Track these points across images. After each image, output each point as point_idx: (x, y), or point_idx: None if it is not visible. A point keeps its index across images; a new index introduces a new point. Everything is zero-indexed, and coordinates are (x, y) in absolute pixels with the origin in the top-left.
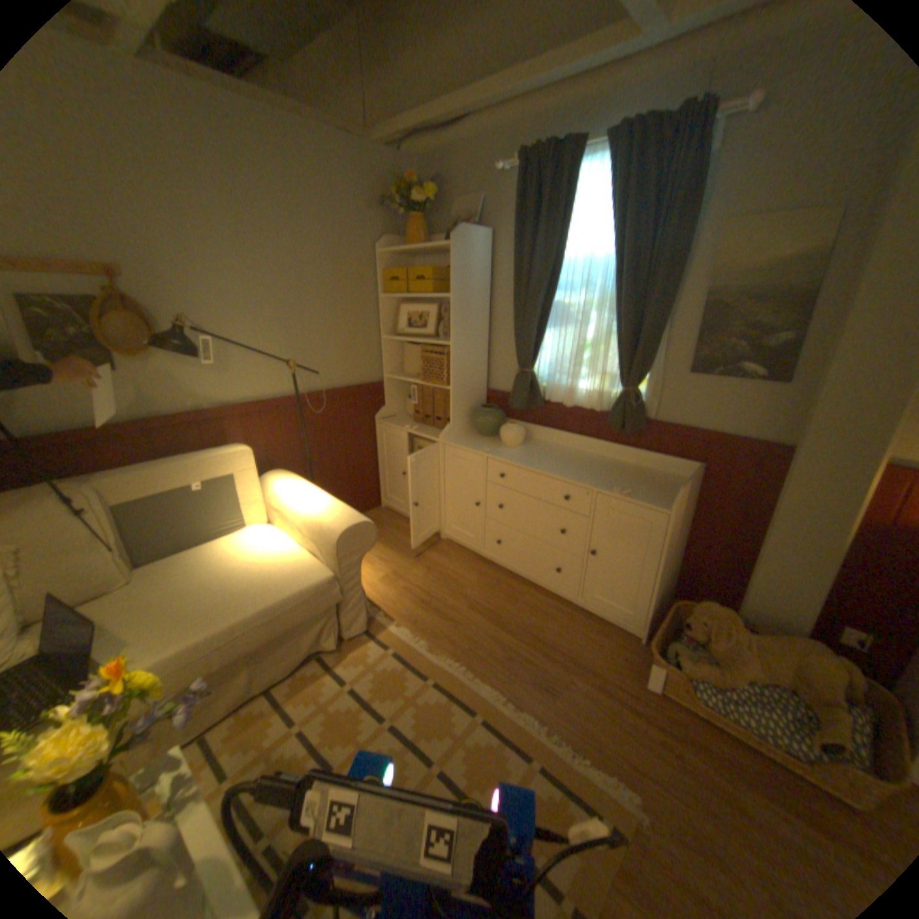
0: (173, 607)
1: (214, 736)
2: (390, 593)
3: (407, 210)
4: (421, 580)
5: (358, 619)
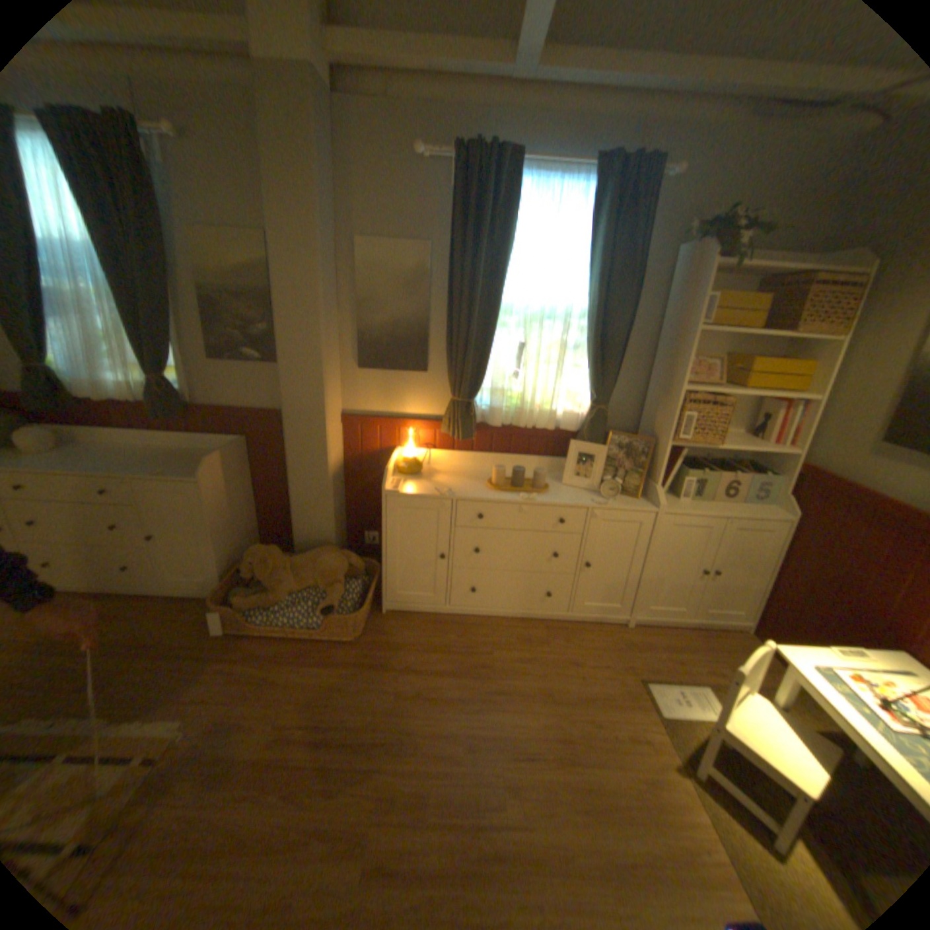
0: None
1: None
2: None
3: None
4: None
5: None
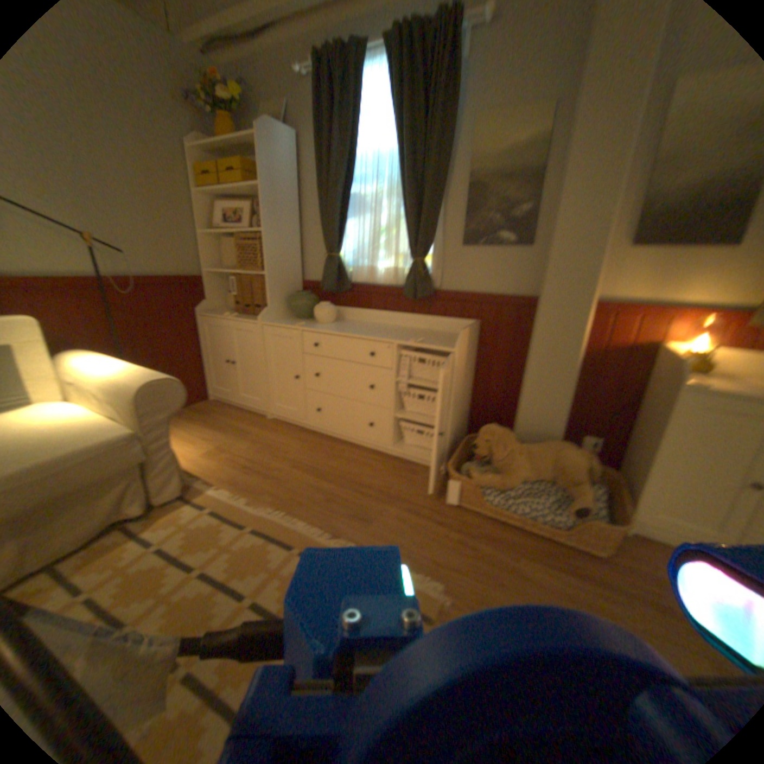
0: None
1: None
2: (210, 465)
3: (215, 113)
4: (243, 451)
5: (168, 485)
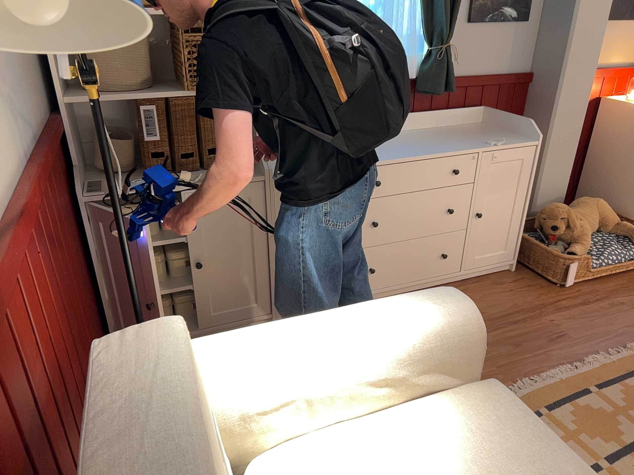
0: None
1: None
2: None
3: None
4: None
5: None
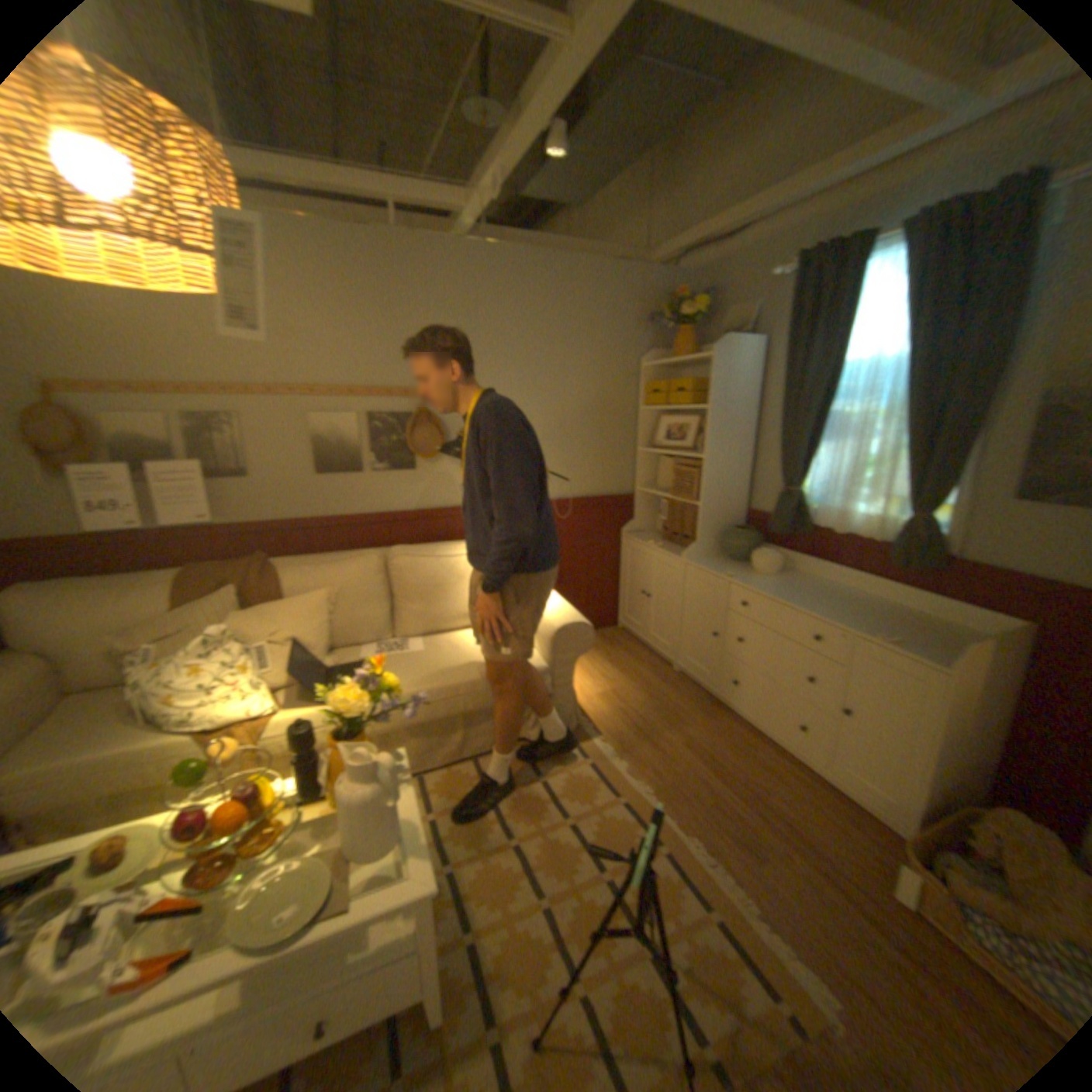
0: (419, 661)
1: (429, 780)
2: (604, 711)
3: (677, 322)
4: (639, 706)
5: (564, 722)
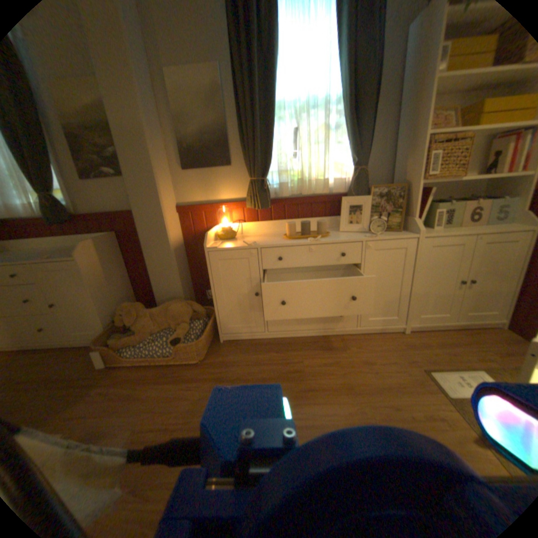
0: None
1: None
2: None
3: None
4: None
5: None
